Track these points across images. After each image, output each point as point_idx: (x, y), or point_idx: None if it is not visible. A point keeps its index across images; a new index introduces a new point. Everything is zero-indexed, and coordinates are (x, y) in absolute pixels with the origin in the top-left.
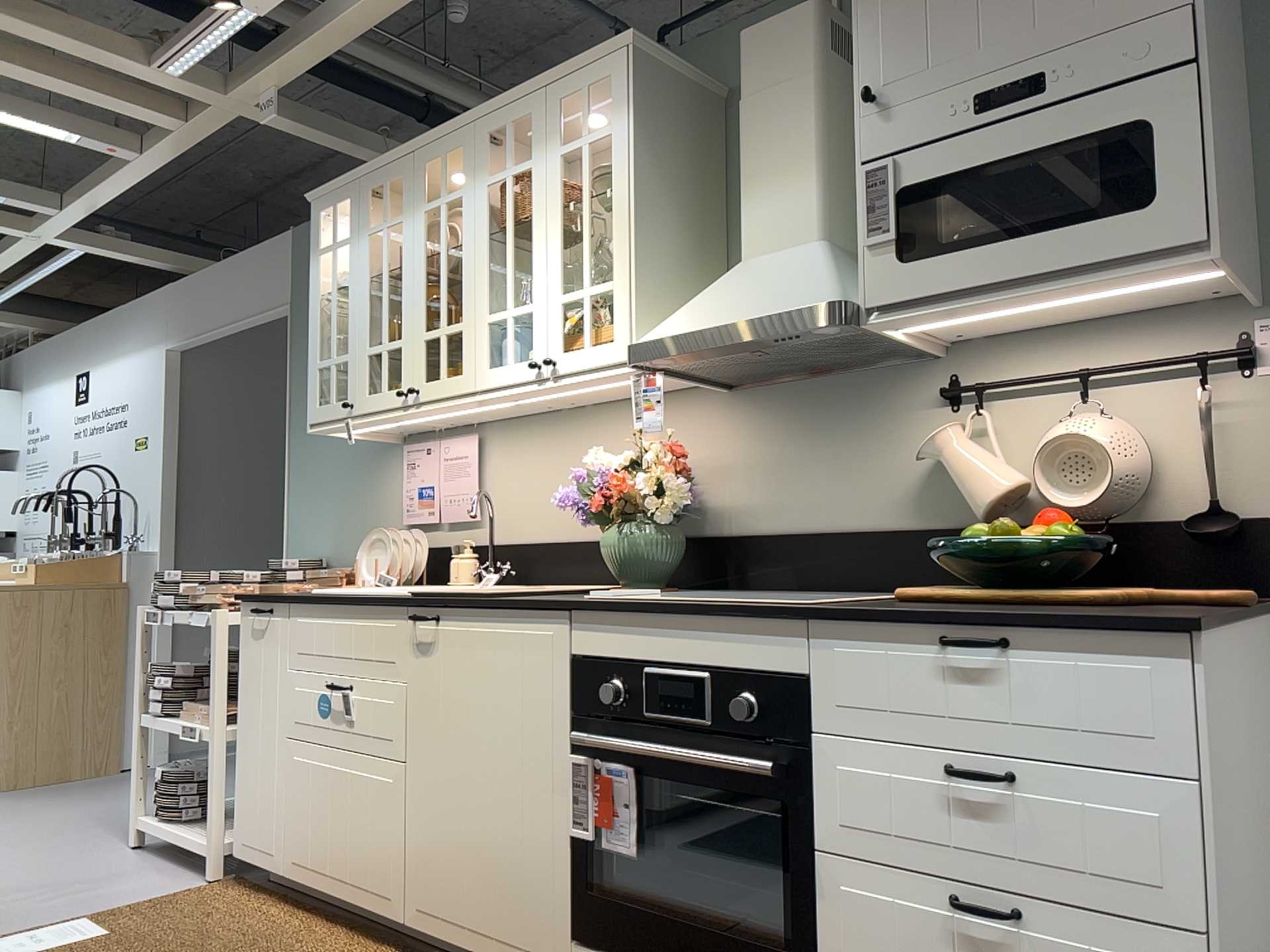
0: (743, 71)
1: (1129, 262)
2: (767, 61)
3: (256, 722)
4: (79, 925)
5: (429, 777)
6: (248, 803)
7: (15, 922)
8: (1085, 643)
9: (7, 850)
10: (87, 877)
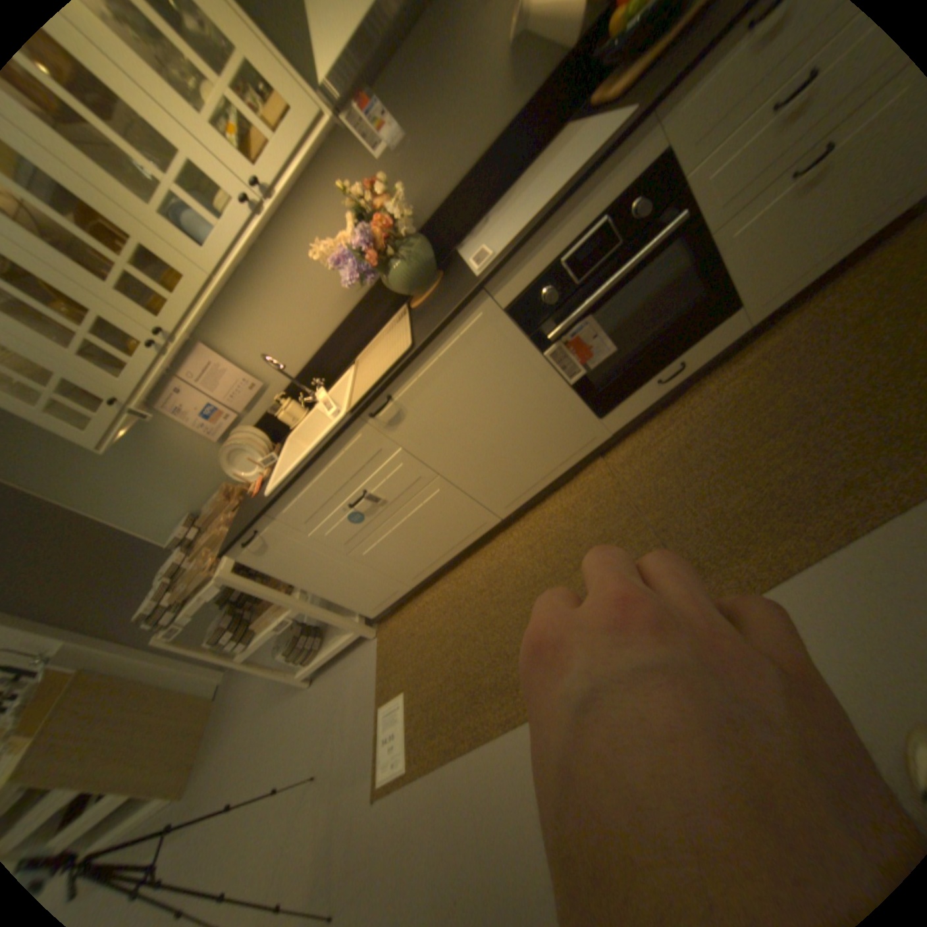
0: None
1: None
2: None
3: (319, 573)
4: (385, 711)
5: (463, 461)
6: (358, 596)
7: (359, 753)
8: None
9: (266, 766)
10: (329, 711)
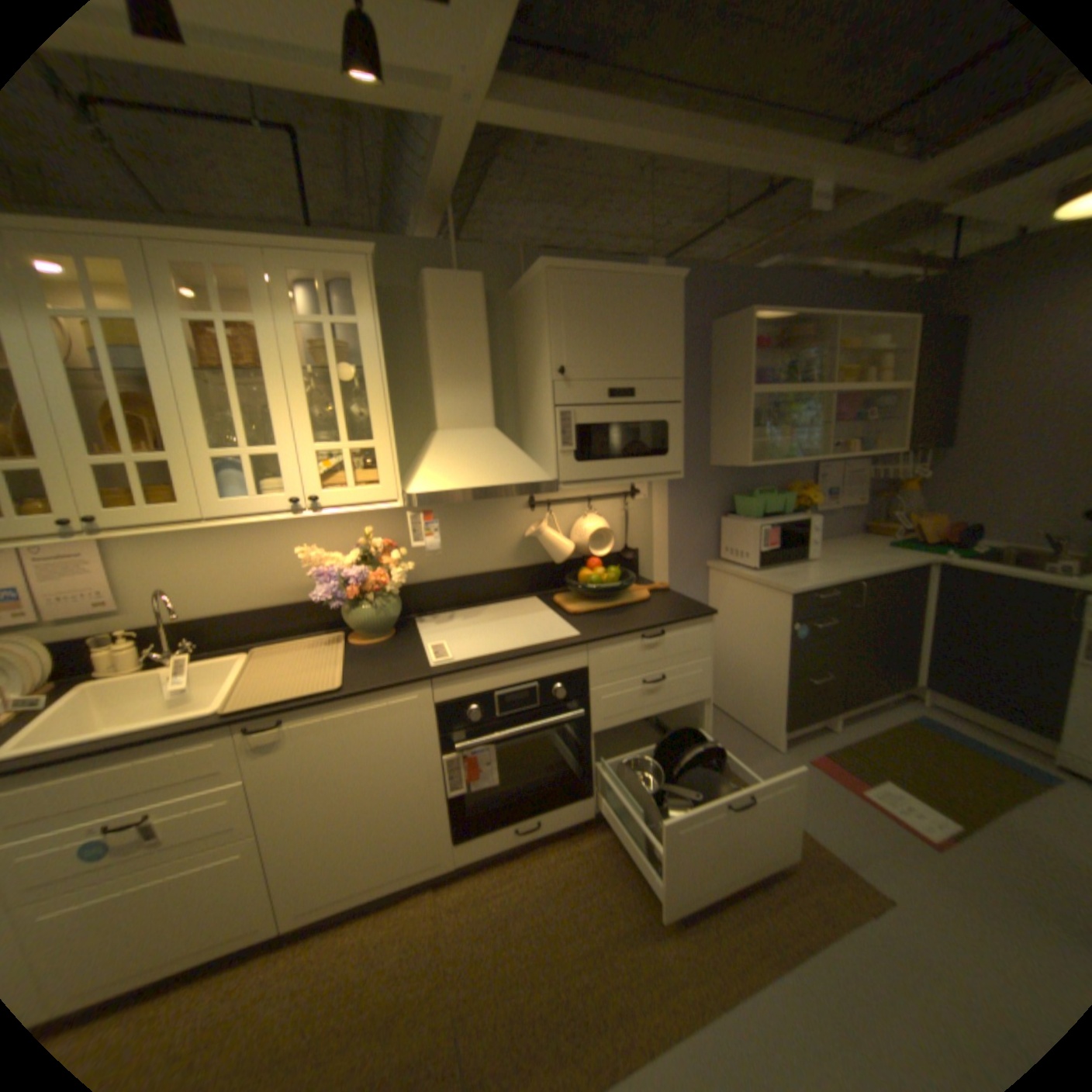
0: (434, 300)
1: (658, 475)
2: (452, 300)
3: None
4: None
5: (293, 831)
6: None
7: None
8: (686, 626)
9: None
10: None
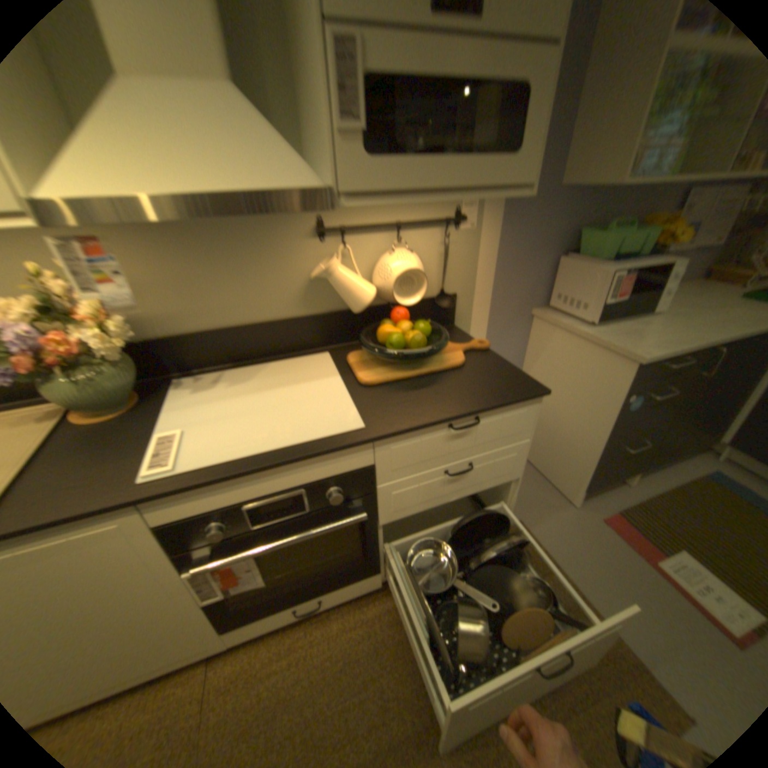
0: None
1: (498, 186)
2: None
3: None
4: None
5: None
6: None
7: None
8: (506, 408)
9: None
10: None
